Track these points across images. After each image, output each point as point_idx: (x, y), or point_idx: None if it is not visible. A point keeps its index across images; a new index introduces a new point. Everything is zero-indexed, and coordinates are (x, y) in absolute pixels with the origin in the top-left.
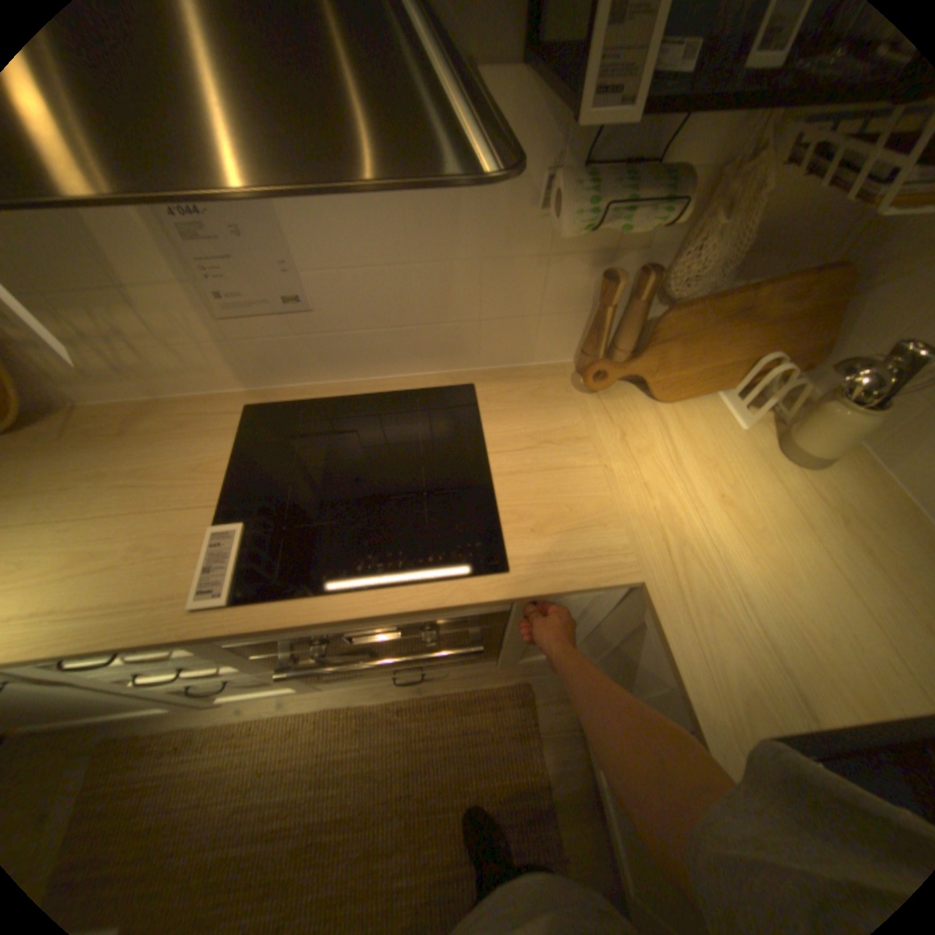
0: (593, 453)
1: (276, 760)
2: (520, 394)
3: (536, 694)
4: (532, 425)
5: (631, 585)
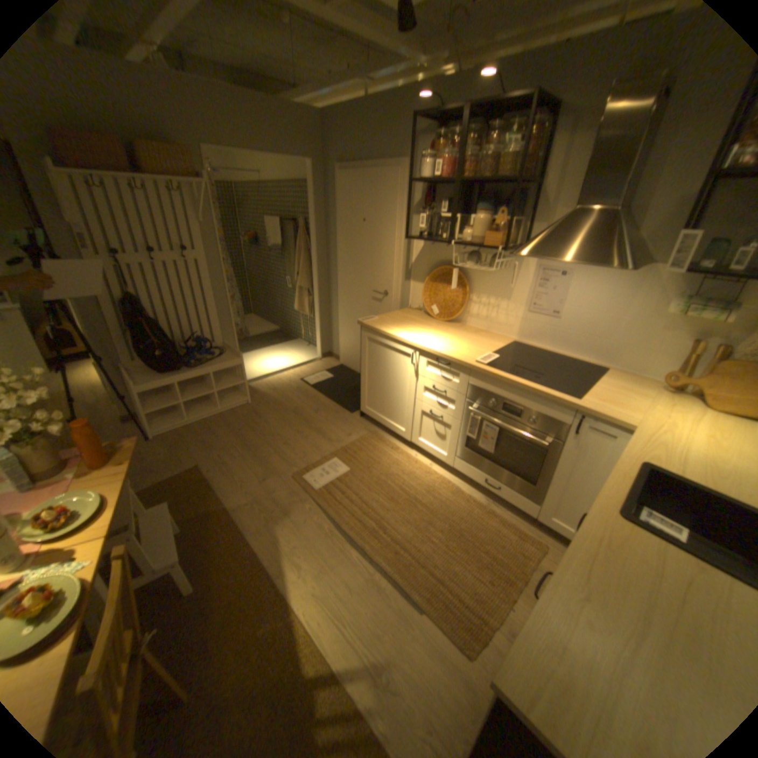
0: (651, 402)
1: (419, 475)
2: (630, 379)
3: (550, 554)
4: (627, 386)
5: (631, 429)
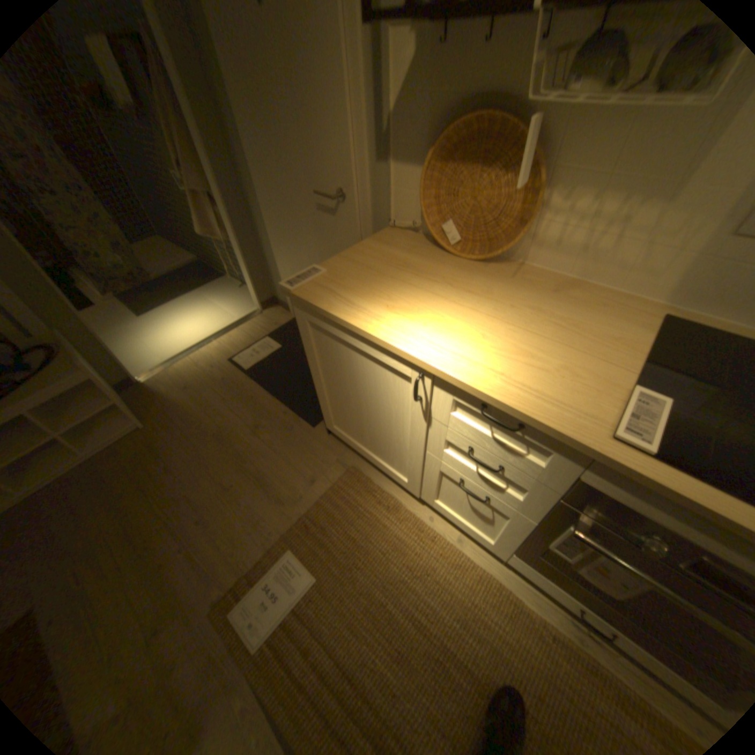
0: None
1: (444, 577)
2: None
3: None
4: None
5: None
